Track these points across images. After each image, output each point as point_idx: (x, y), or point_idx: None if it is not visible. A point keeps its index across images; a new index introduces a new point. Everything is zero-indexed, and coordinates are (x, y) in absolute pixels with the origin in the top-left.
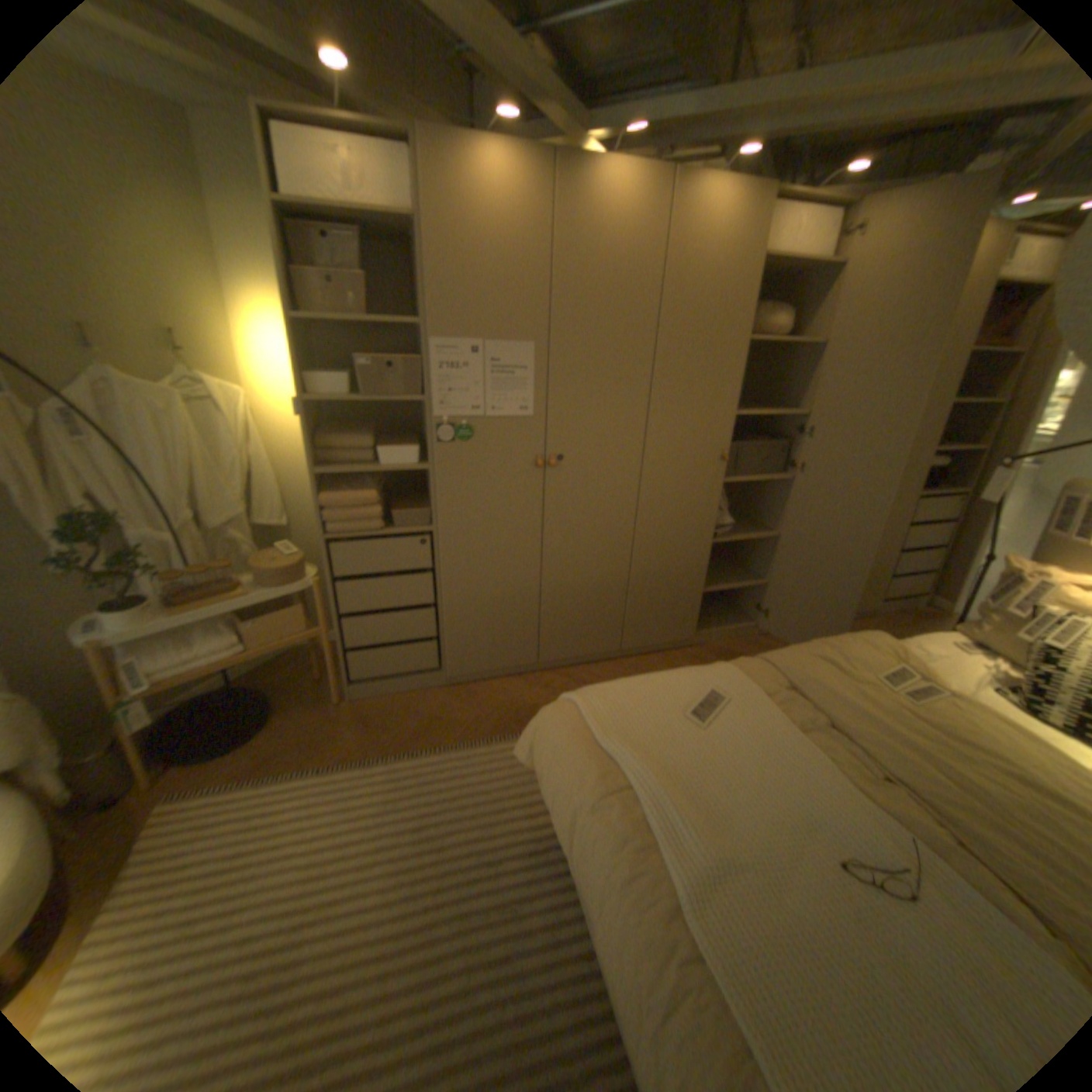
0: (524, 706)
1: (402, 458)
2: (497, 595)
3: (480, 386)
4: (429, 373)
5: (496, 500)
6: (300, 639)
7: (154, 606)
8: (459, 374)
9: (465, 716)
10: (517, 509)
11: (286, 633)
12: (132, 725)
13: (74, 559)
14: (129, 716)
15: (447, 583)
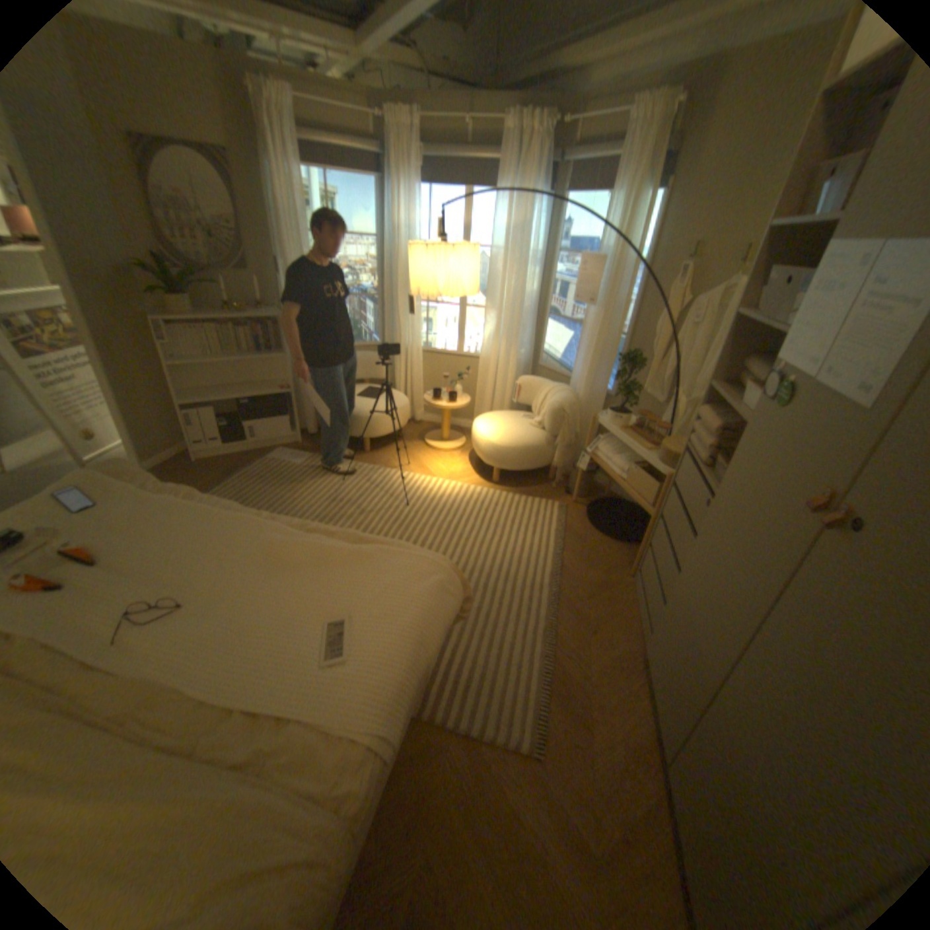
0: (594, 722)
1: (753, 401)
2: (696, 630)
3: (836, 325)
4: (809, 294)
5: (757, 512)
6: (641, 504)
7: (625, 422)
8: (827, 299)
9: (593, 657)
10: (764, 549)
11: (642, 493)
12: (582, 465)
13: (630, 378)
14: (583, 459)
15: (689, 561)
